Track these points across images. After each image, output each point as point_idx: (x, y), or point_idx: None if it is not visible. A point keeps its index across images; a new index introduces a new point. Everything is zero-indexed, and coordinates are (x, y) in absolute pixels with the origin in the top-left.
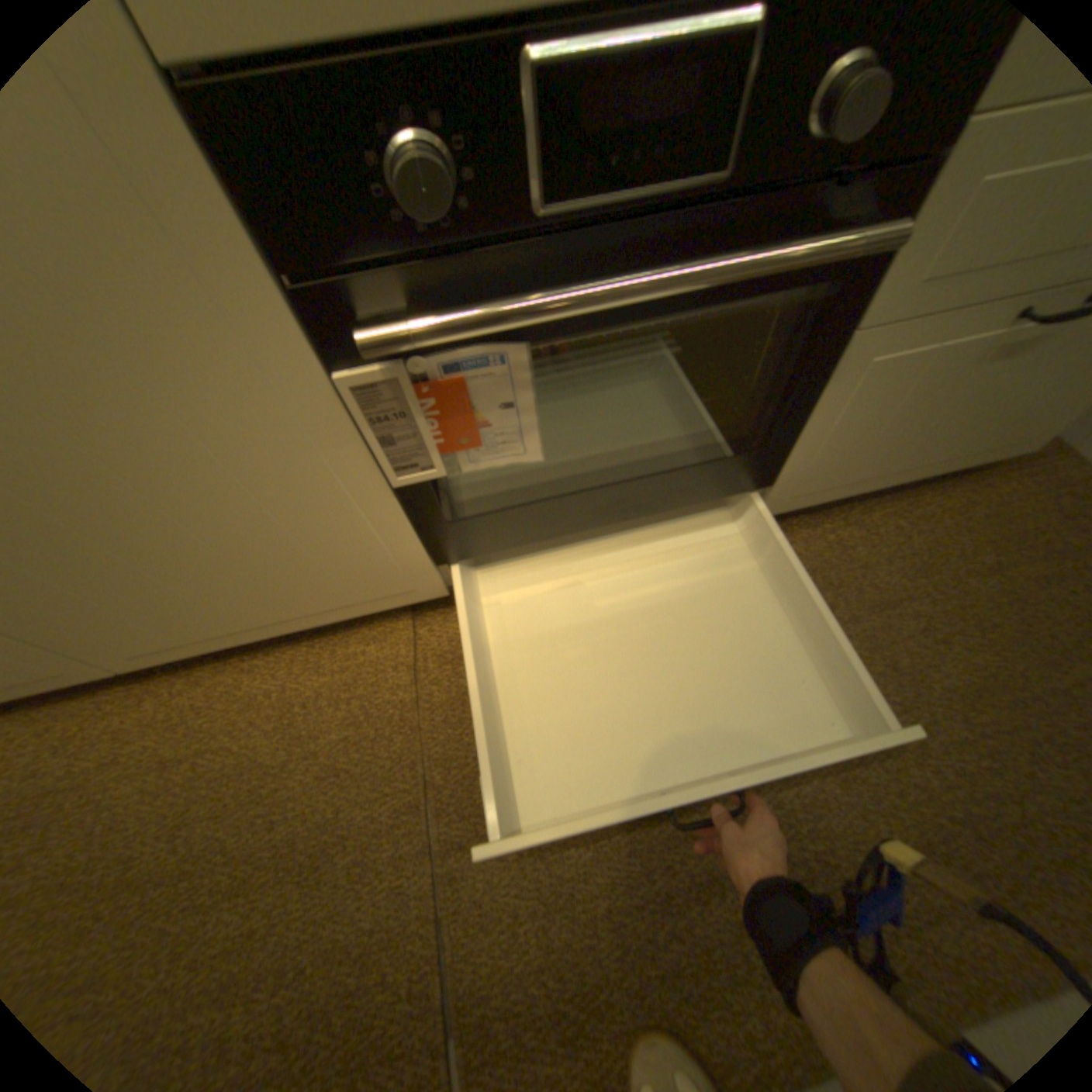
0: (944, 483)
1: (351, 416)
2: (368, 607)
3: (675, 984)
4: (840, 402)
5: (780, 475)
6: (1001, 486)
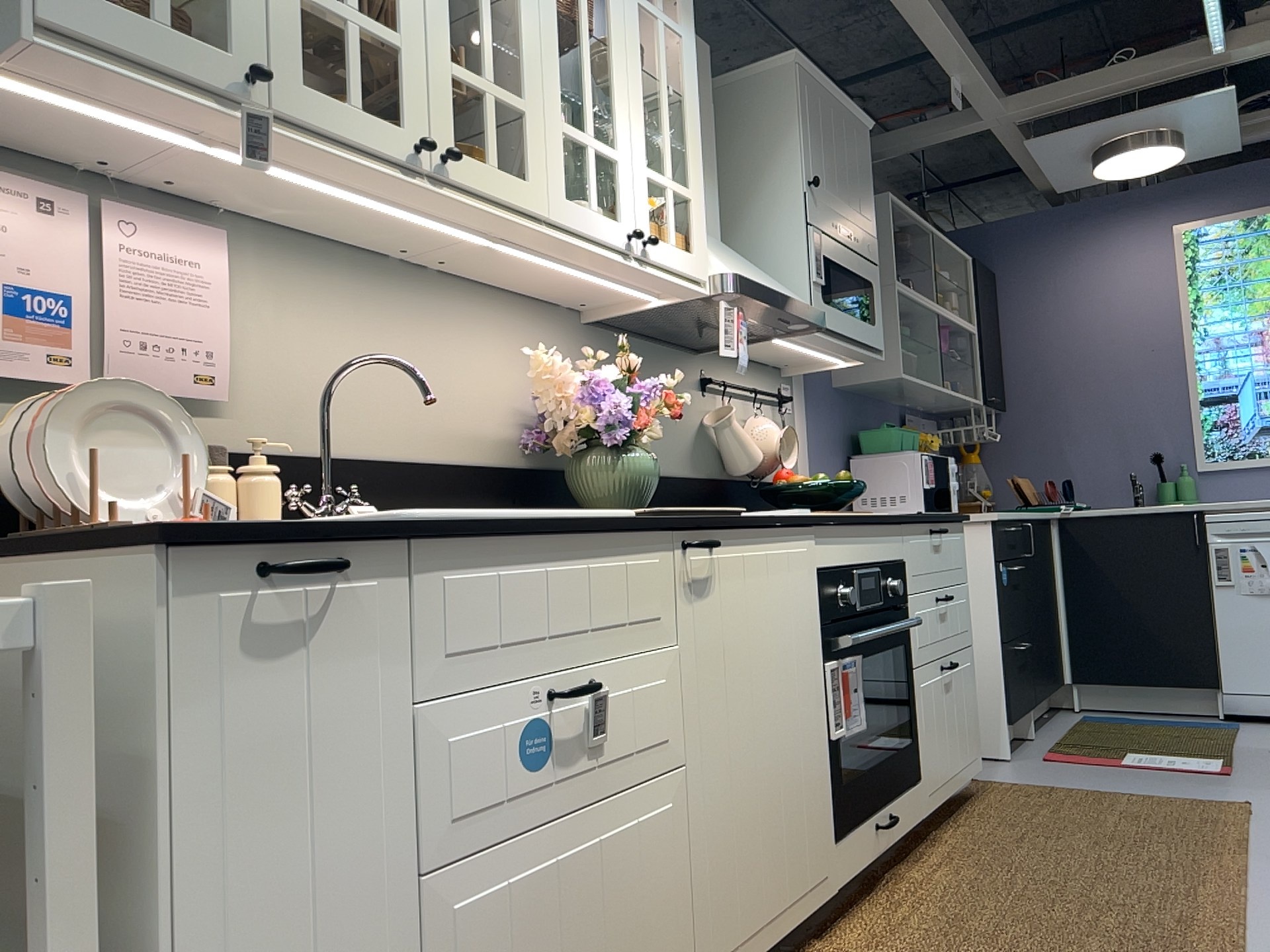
0: (967, 802)
1: (823, 692)
2: (812, 900)
3: (1173, 949)
4: (922, 711)
5: (922, 769)
6: (988, 796)
